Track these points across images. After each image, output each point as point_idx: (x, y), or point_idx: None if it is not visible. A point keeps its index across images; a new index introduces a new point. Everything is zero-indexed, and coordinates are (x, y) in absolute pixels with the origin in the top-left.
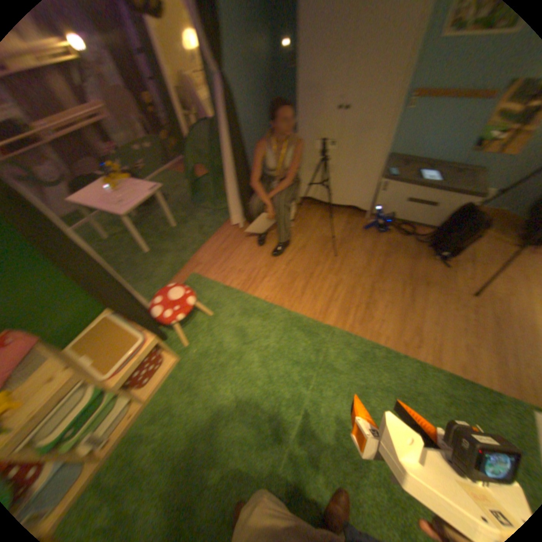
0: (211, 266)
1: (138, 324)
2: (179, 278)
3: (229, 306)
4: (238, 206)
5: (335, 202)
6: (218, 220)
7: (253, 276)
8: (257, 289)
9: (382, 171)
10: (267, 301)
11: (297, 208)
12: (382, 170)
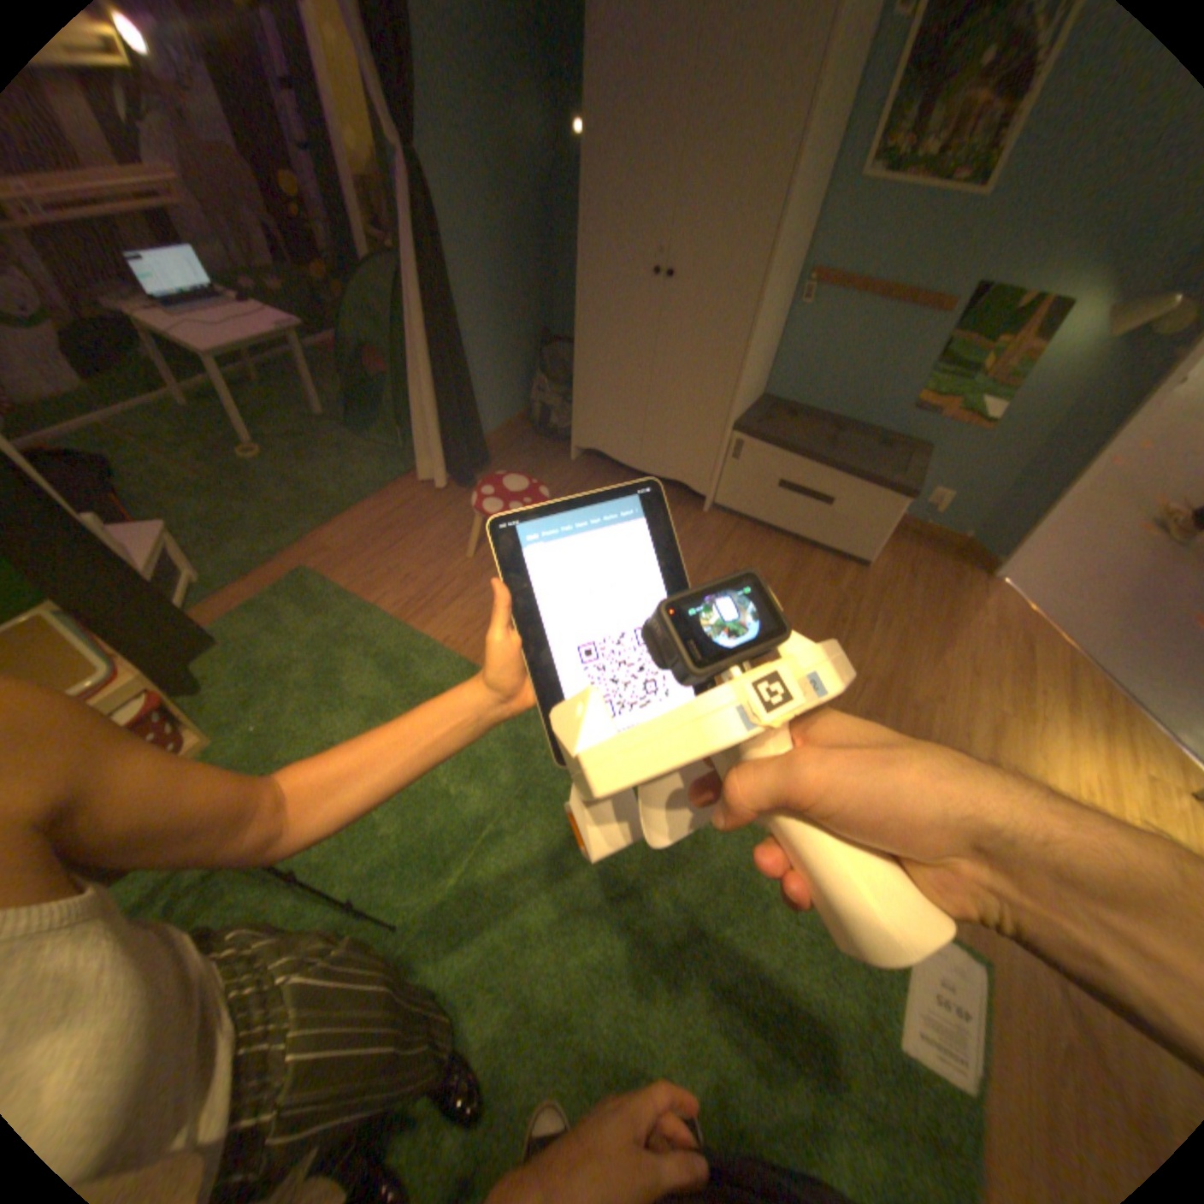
0: (346, 559)
1: (116, 650)
2: (266, 574)
3: (360, 647)
4: (432, 442)
5: (644, 468)
6: (390, 468)
7: (432, 593)
8: (431, 621)
9: (733, 415)
10: (445, 648)
11: (568, 471)
12: (739, 416)
